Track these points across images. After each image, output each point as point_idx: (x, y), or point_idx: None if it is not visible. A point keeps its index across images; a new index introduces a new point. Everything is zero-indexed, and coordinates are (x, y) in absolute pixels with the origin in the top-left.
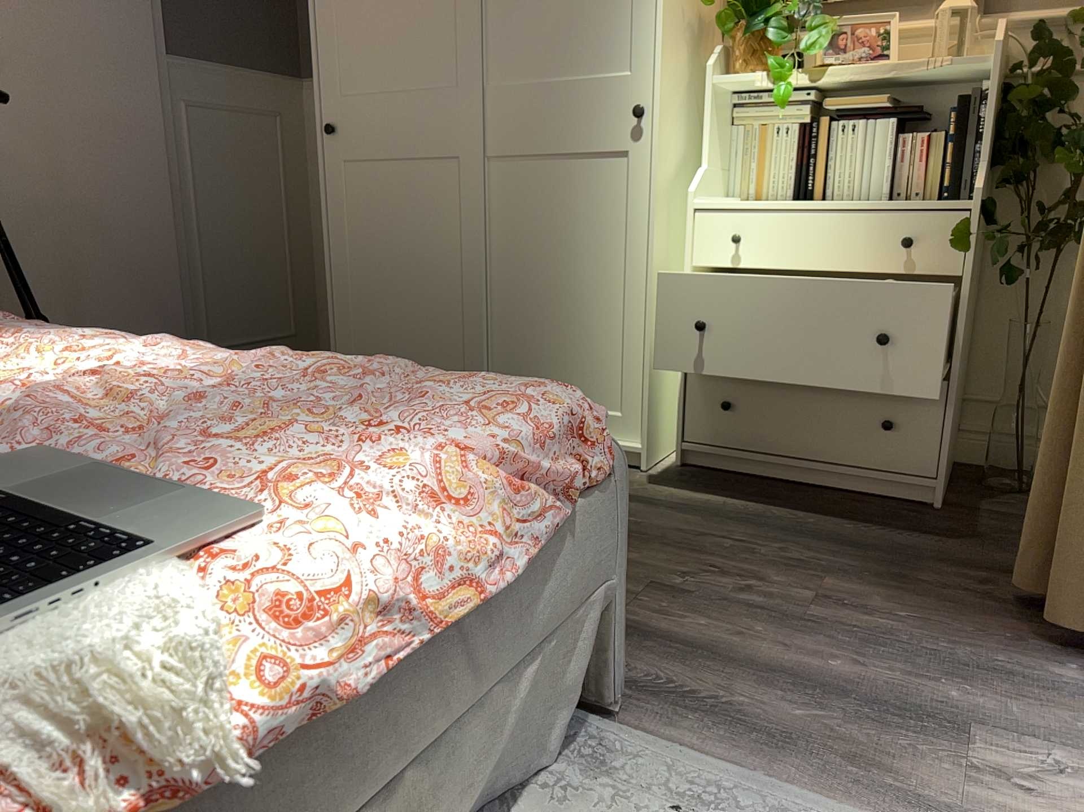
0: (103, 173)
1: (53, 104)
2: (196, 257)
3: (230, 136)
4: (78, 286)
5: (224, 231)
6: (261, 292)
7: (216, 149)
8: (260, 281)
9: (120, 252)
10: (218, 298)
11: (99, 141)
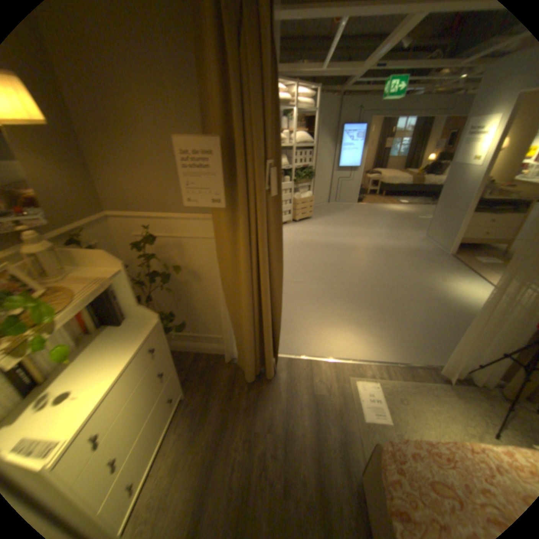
0: None
1: None
2: None
3: None
4: None
5: None
6: None
7: None
8: None
9: None
10: None
11: None
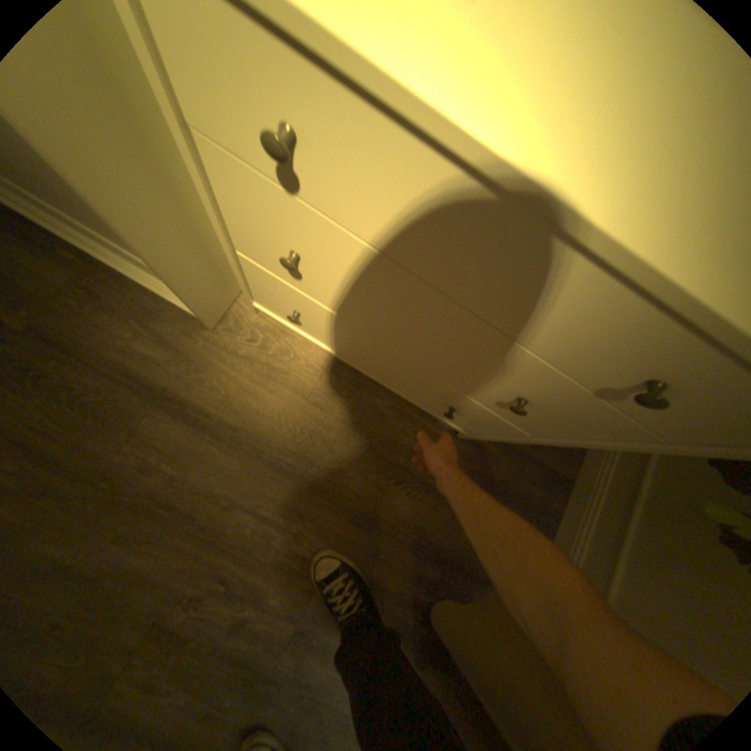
0: None
1: None
2: None
3: None
4: None
5: None
6: None
7: None
8: None
9: None
10: None
11: None
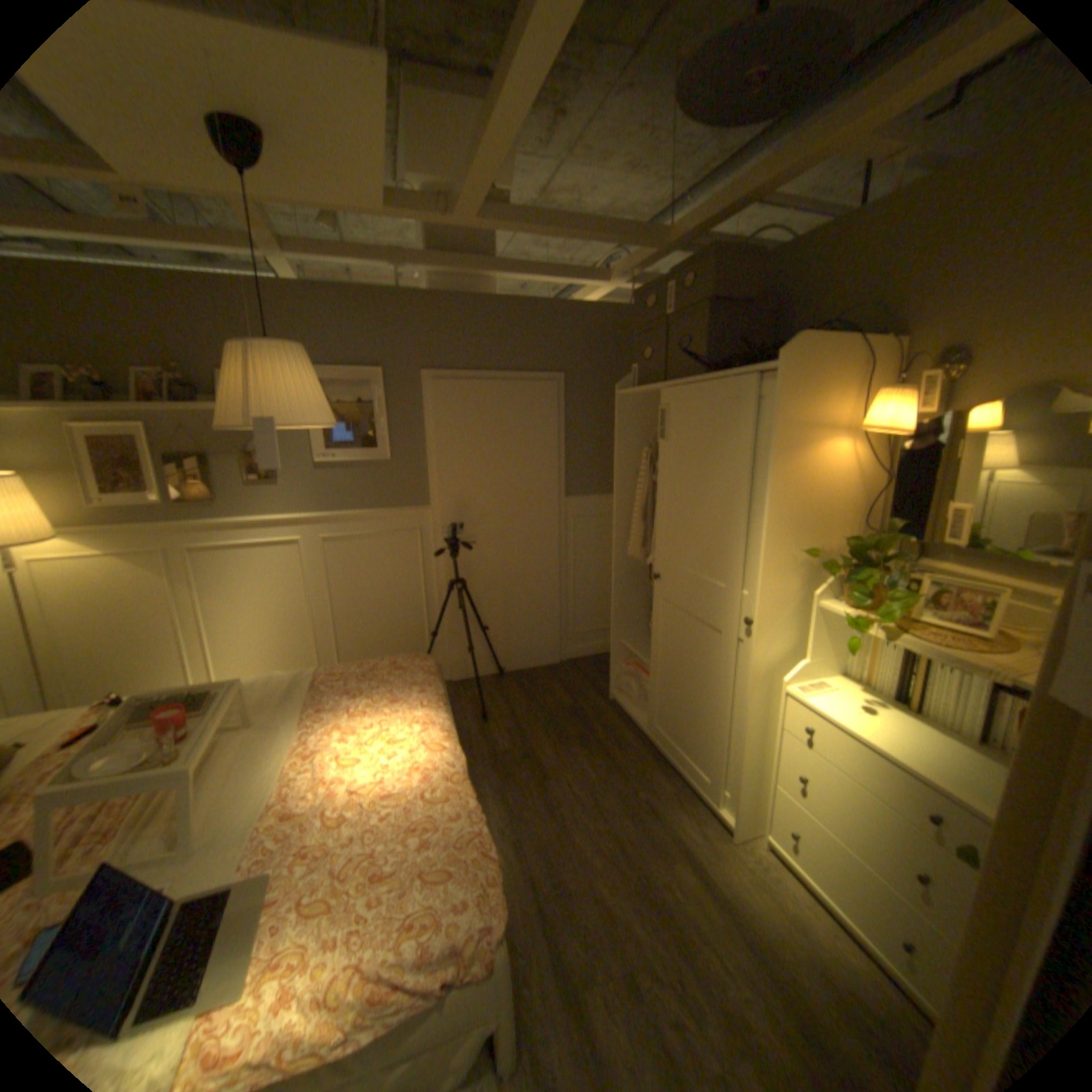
0: (524, 558)
1: (504, 531)
2: (569, 589)
3: (594, 529)
4: (507, 608)
5: (585, 576)
6: (604, 605)
7: (586, 537)
8: (604, 599)
9: (528, 592)
10: (579, 609)
11: (524, 544)
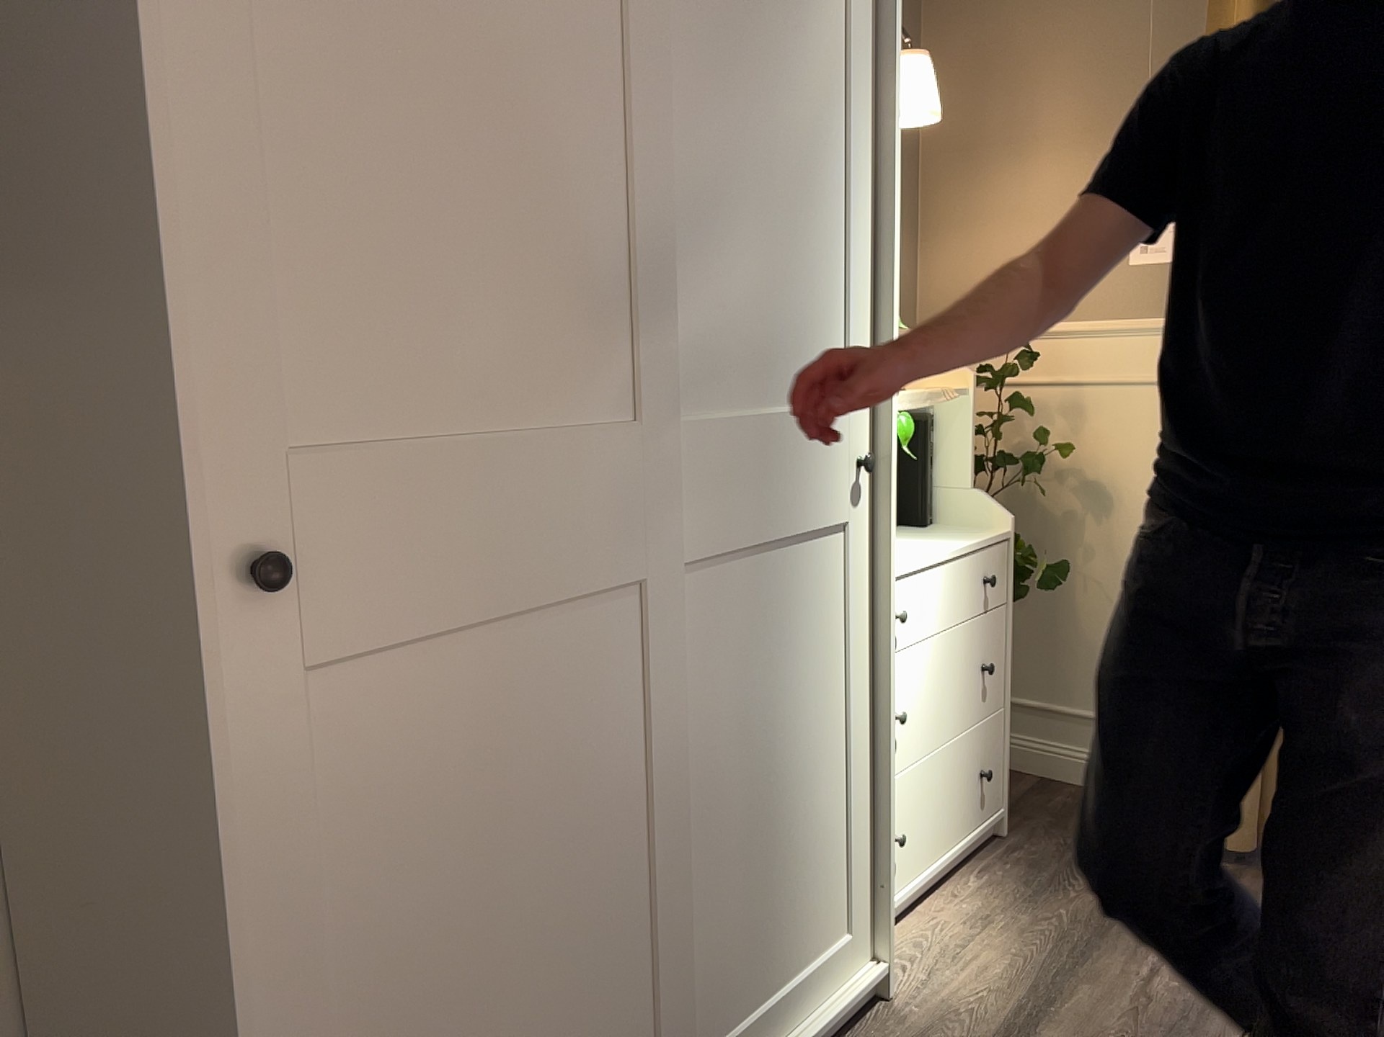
0: None
1: None
2: None
3: None
4: None
5: None
6: None
7: None
8: None
9: None
10: None
11: None
